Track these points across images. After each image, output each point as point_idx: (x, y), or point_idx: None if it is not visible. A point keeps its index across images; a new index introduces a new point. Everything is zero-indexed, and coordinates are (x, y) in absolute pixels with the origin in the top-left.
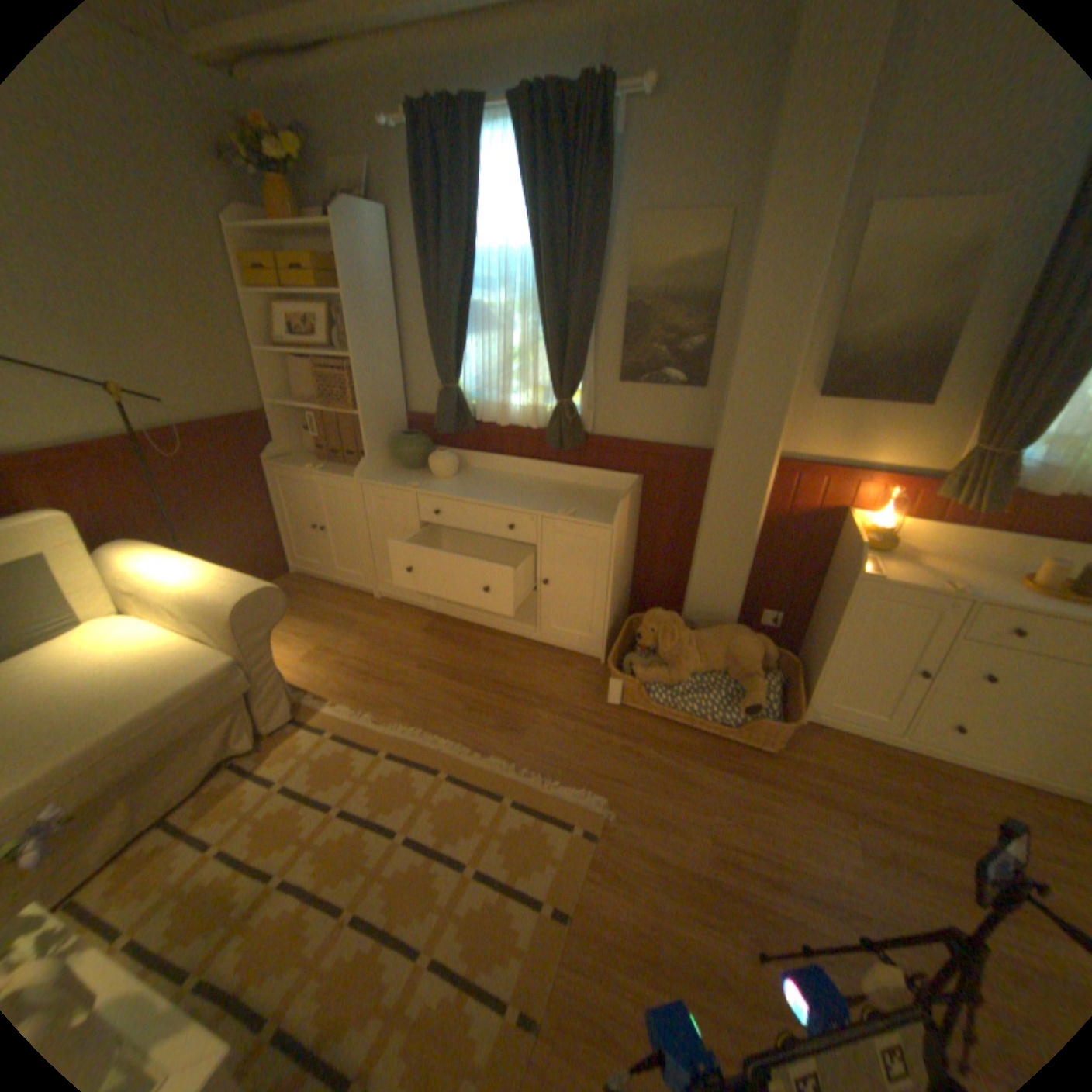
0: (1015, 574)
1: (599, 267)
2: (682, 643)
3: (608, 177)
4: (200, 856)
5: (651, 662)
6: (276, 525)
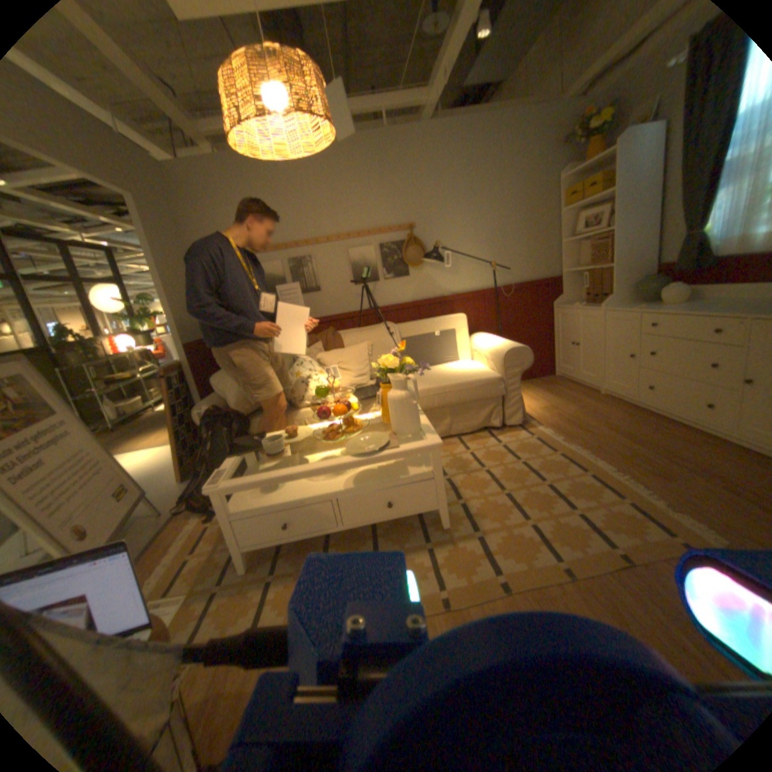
0: None
1: None
2: None
3: None
4: (464, 451)
5: None
6: (553, 343)
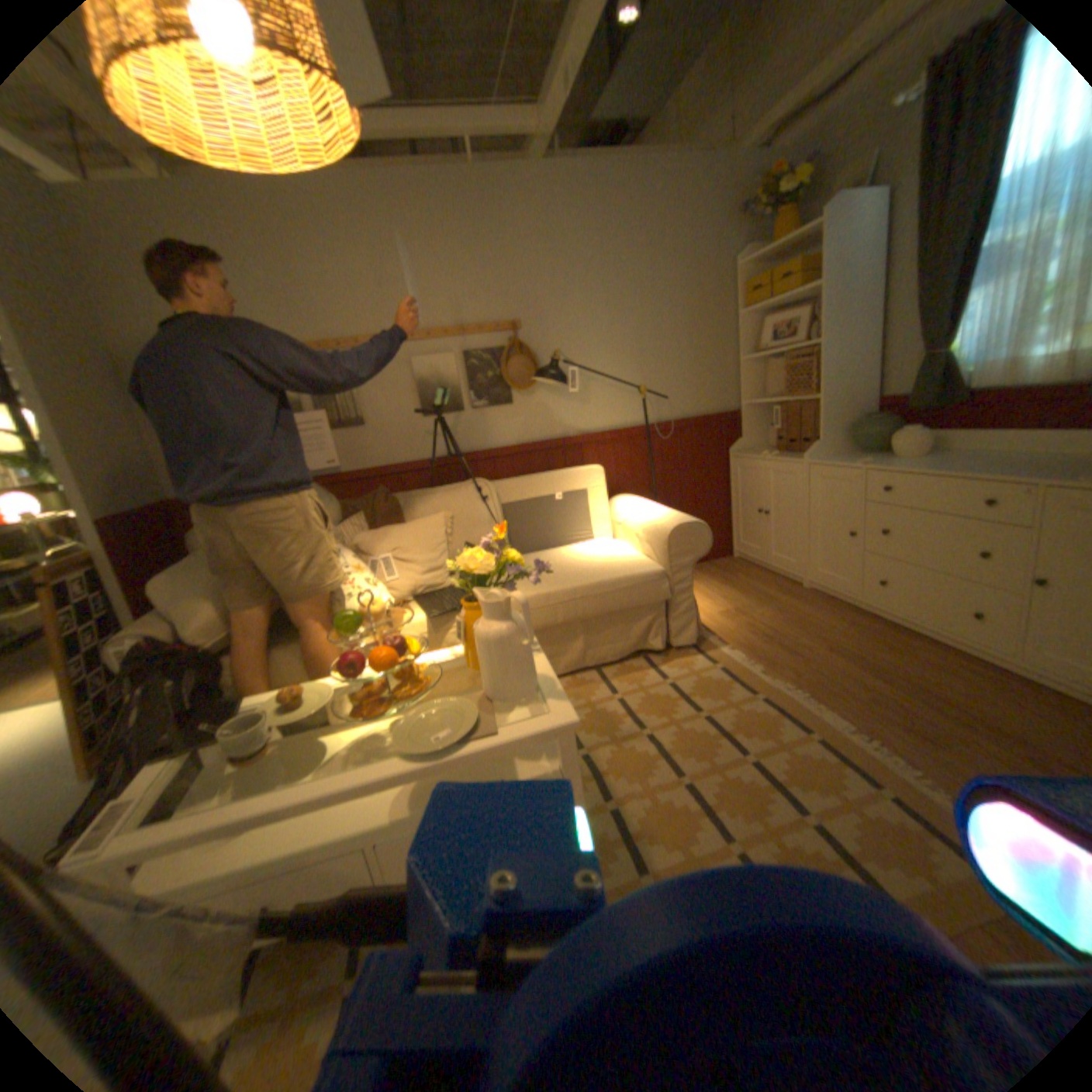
0: None
1: None
2: None
3: None
4: (610, 696)
5: None
6: (730, 510)
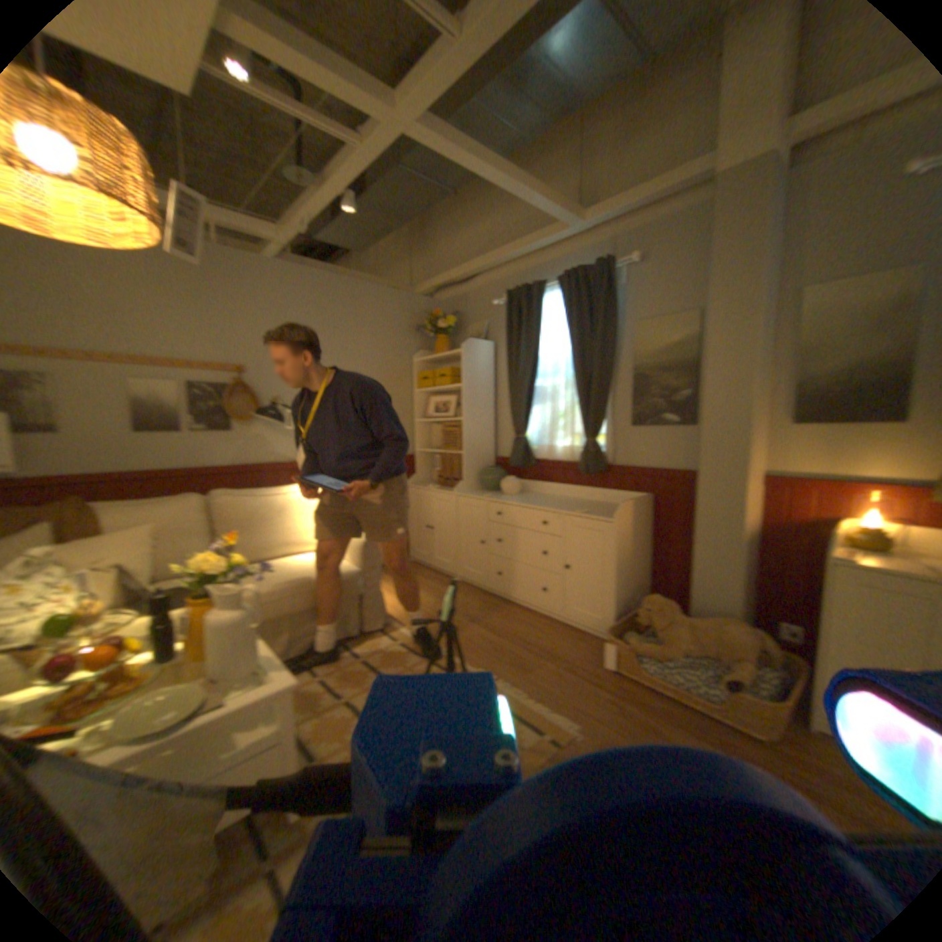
0: None
1: (612, 354)
2: (677, 625)
3: (615, 305)
4: (313, 679)
5: (650, 641)
6: (409, 526)
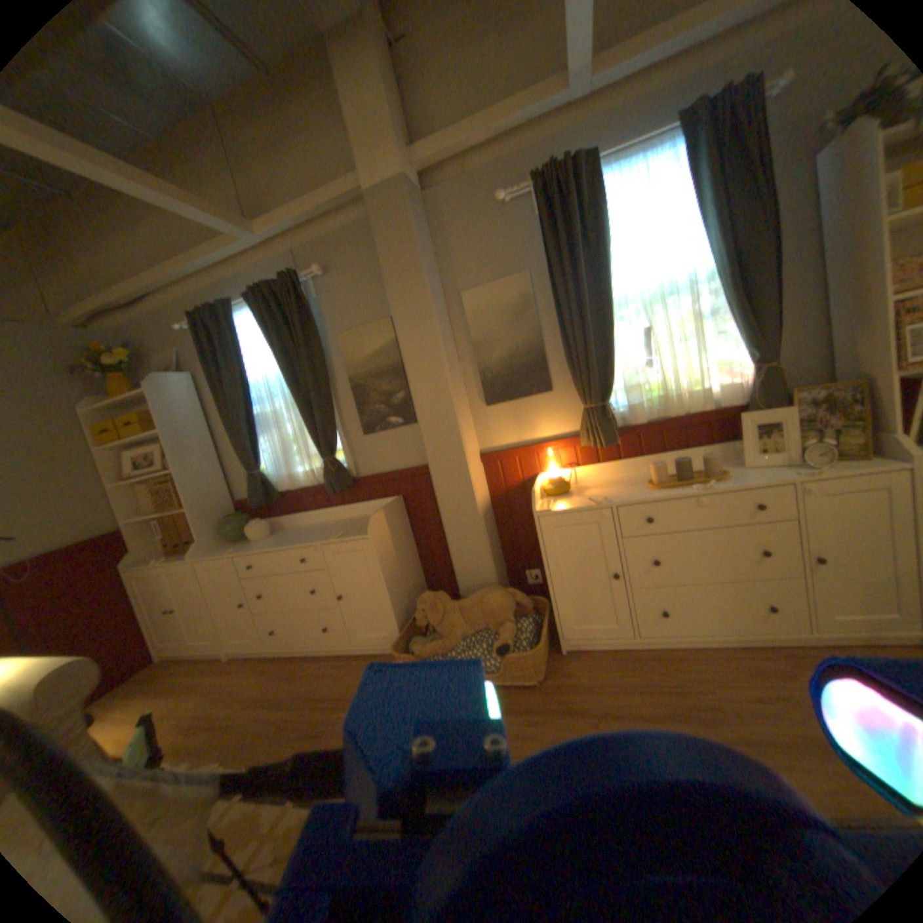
0: (648, 481)
1: (323, 368)
2: (448, 613)
3: (310, 319)
4: None
5: (431, 638)
6: (136, 621)
